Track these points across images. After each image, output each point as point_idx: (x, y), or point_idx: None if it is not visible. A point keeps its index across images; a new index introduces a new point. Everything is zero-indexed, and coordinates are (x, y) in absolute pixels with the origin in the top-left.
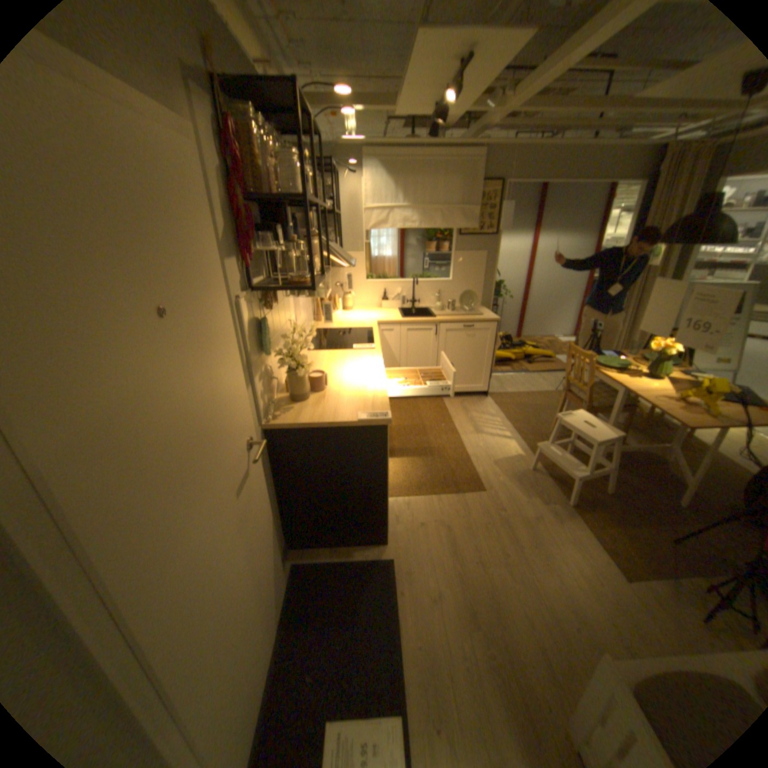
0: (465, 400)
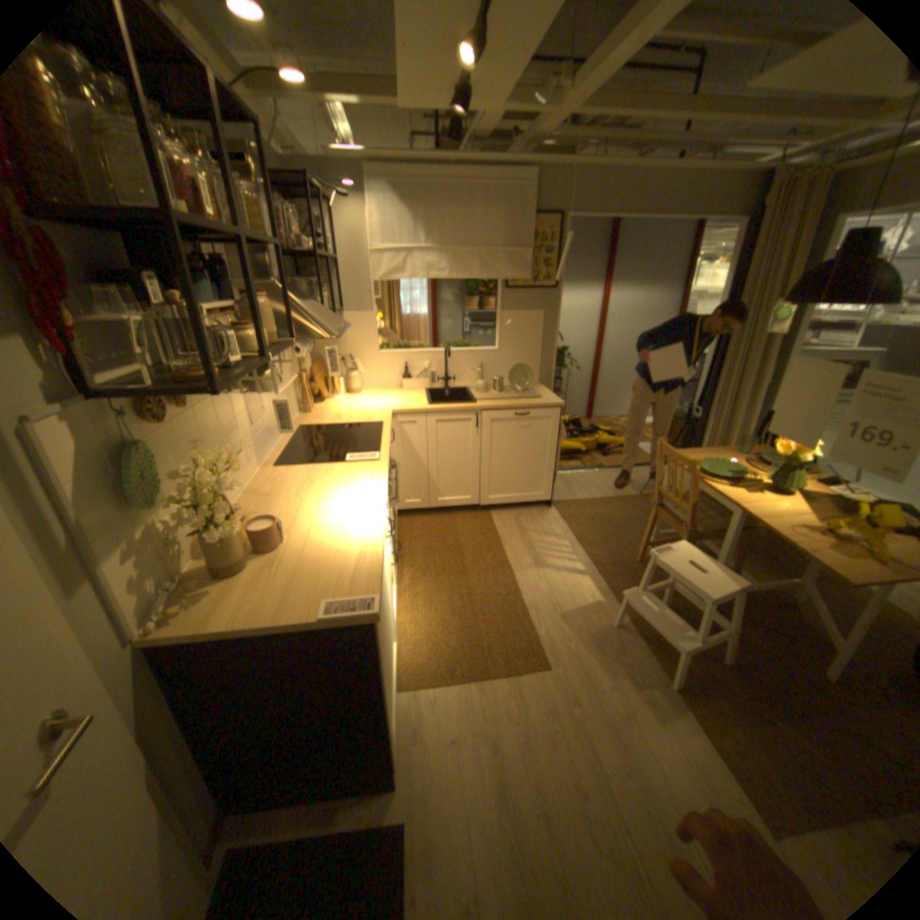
0: (520, 513)
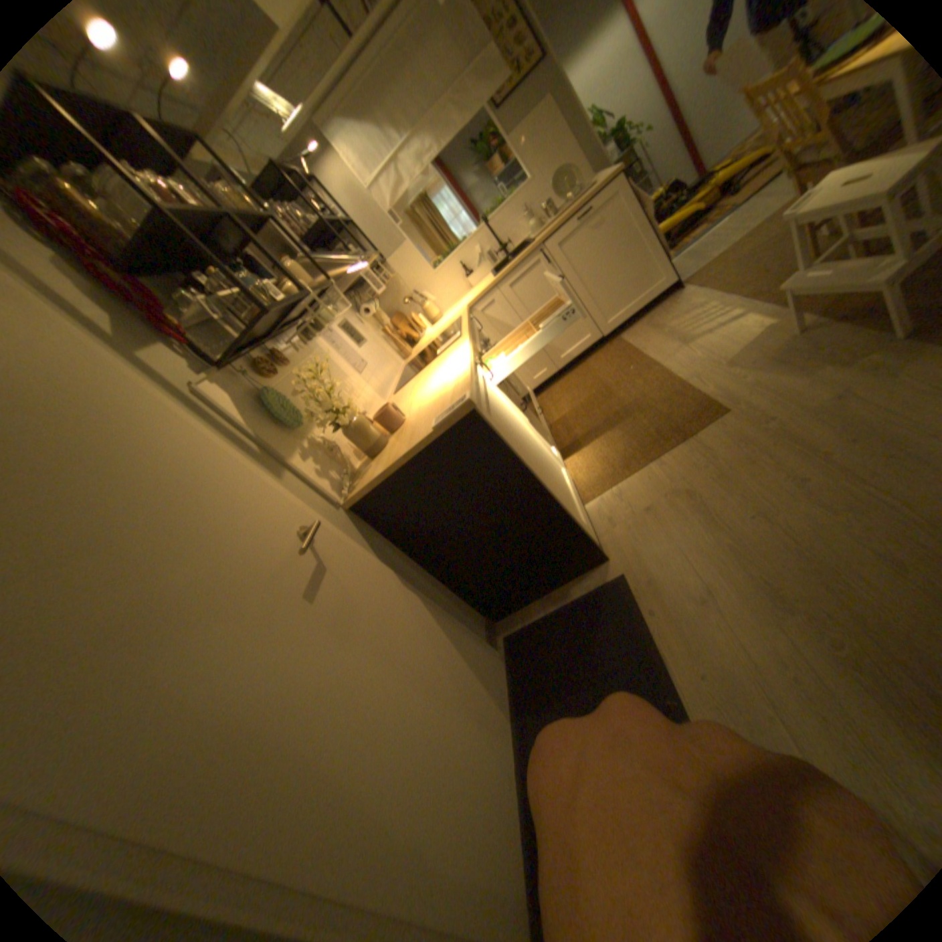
0: (653, 315)
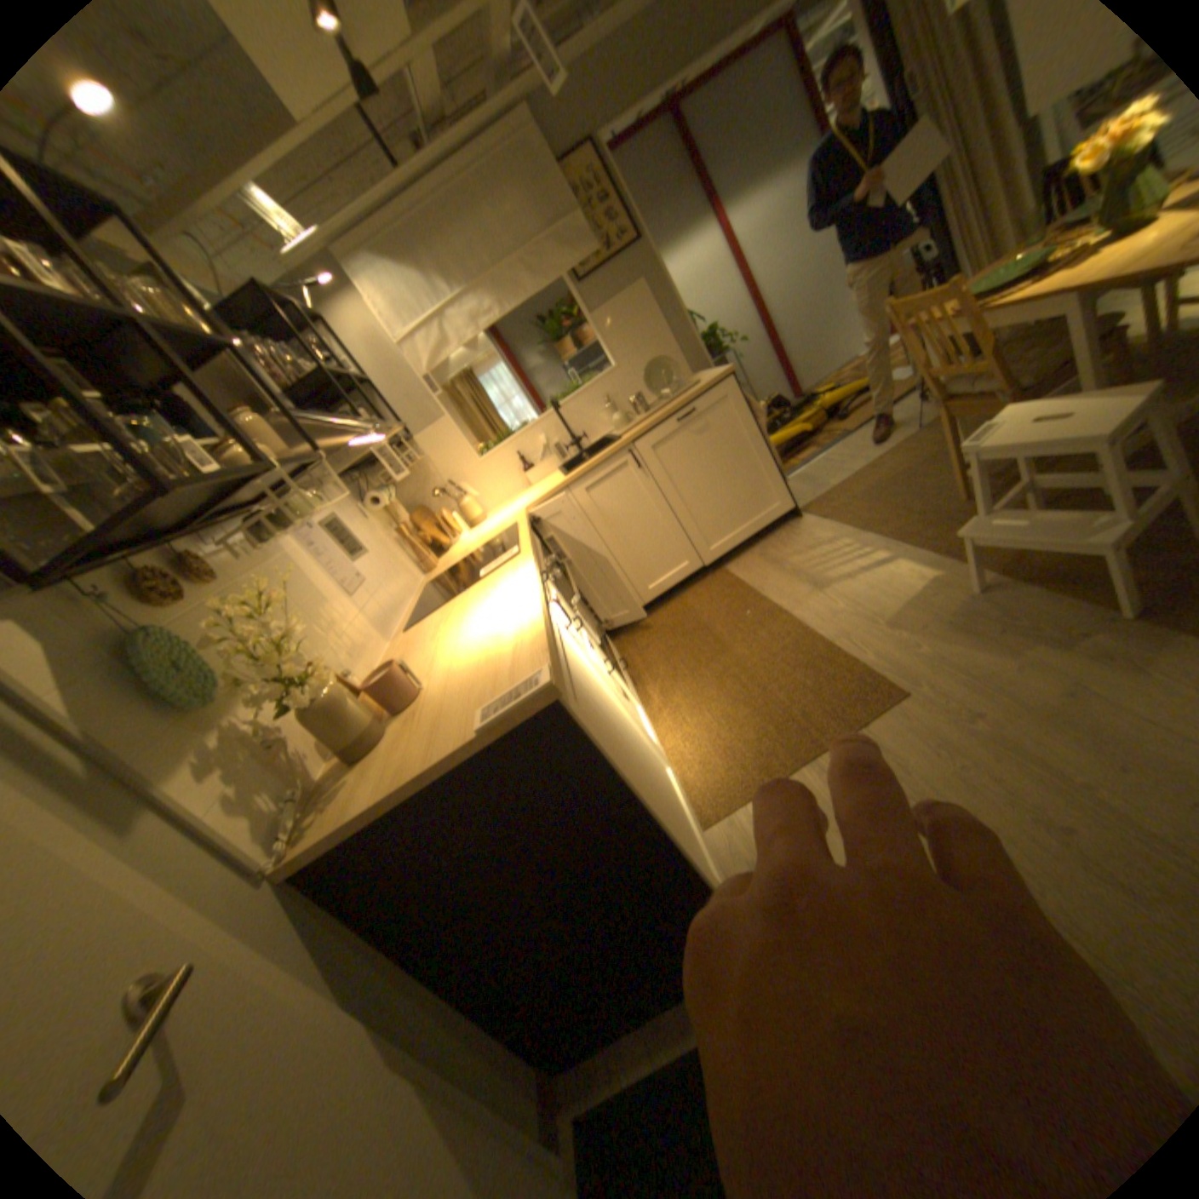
0: (766, 545)
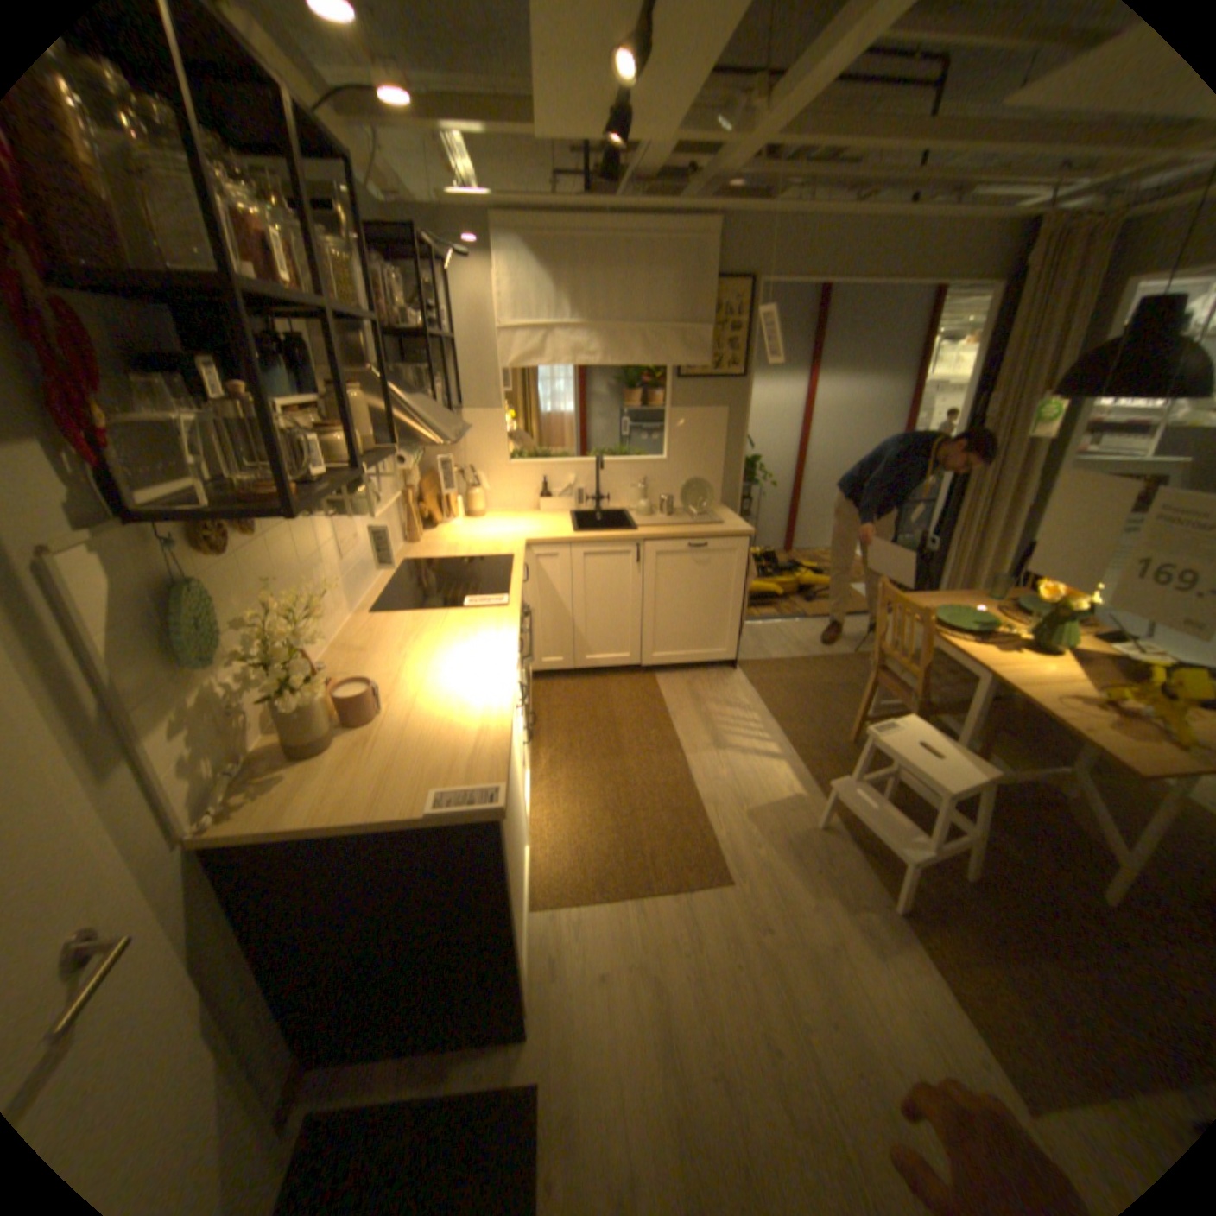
0: (695, 676)
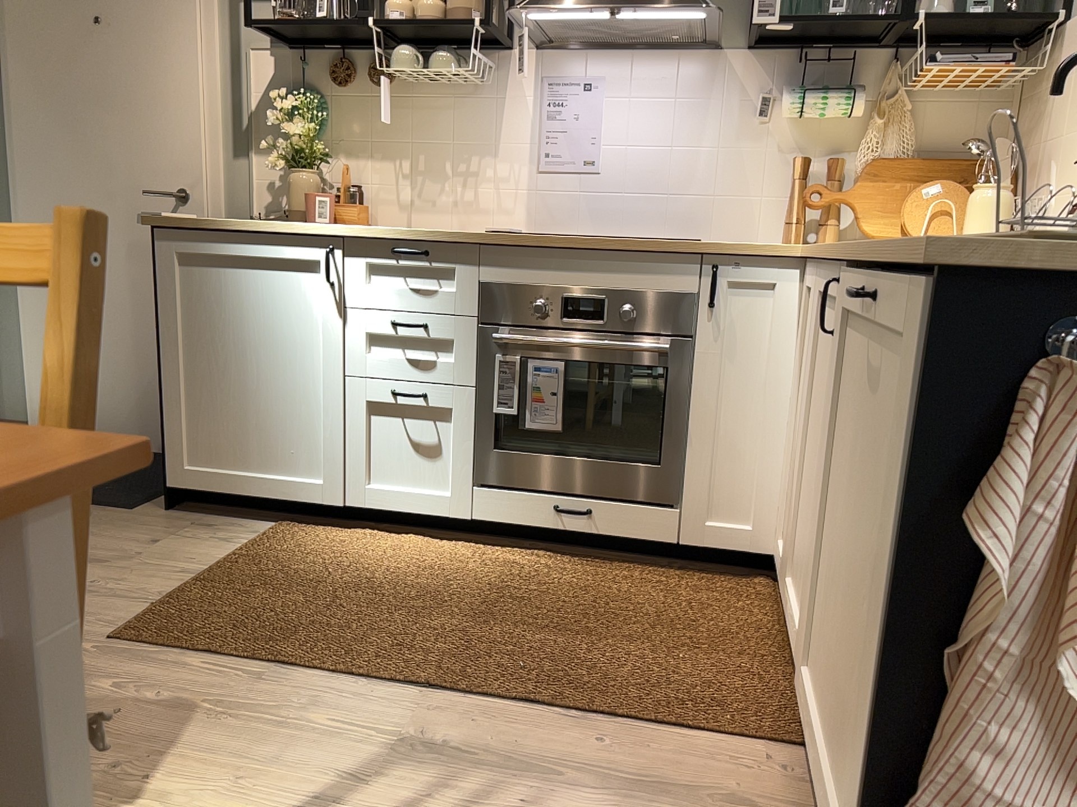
0: None
